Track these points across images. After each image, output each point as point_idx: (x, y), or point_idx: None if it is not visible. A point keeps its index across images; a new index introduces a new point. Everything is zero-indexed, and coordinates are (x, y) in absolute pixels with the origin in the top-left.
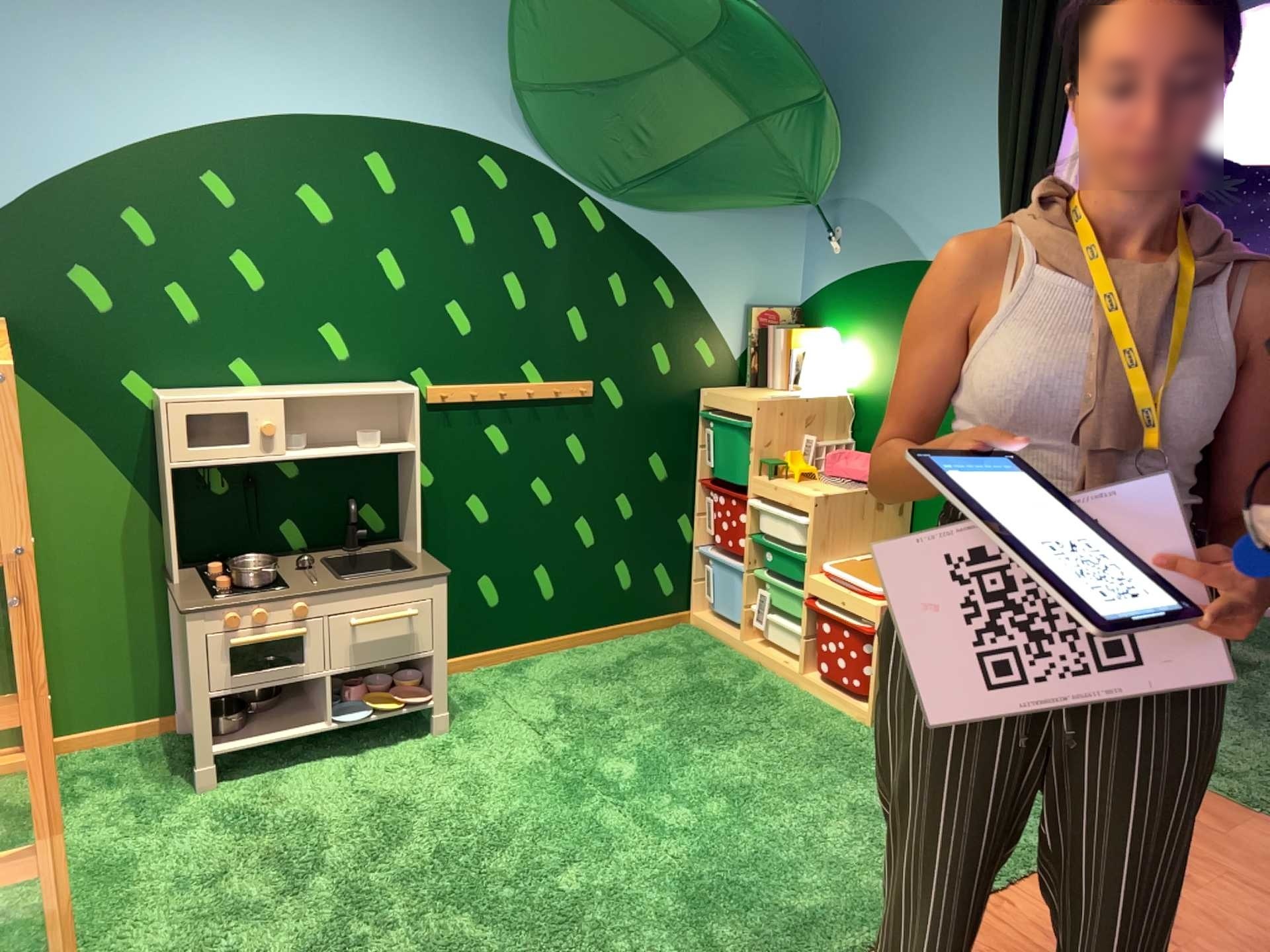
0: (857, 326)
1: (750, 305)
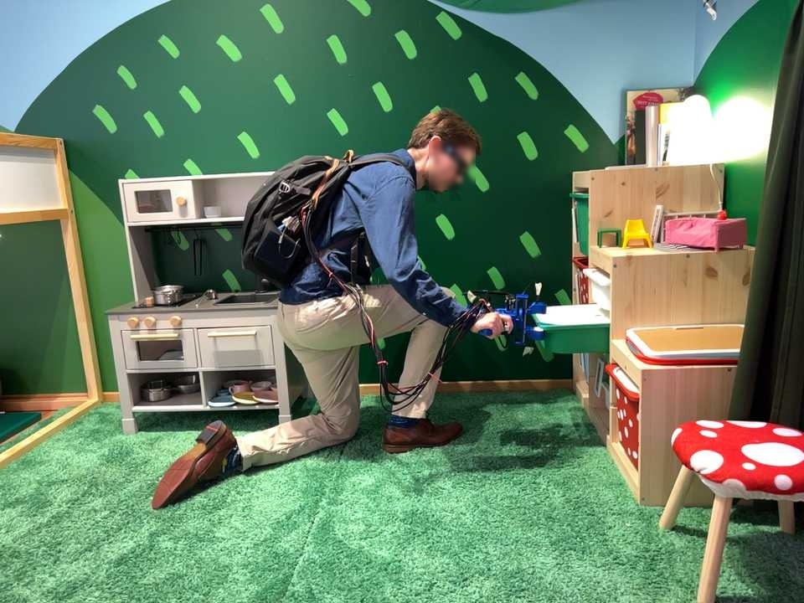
0: (731, 84)
1: (630, 88)
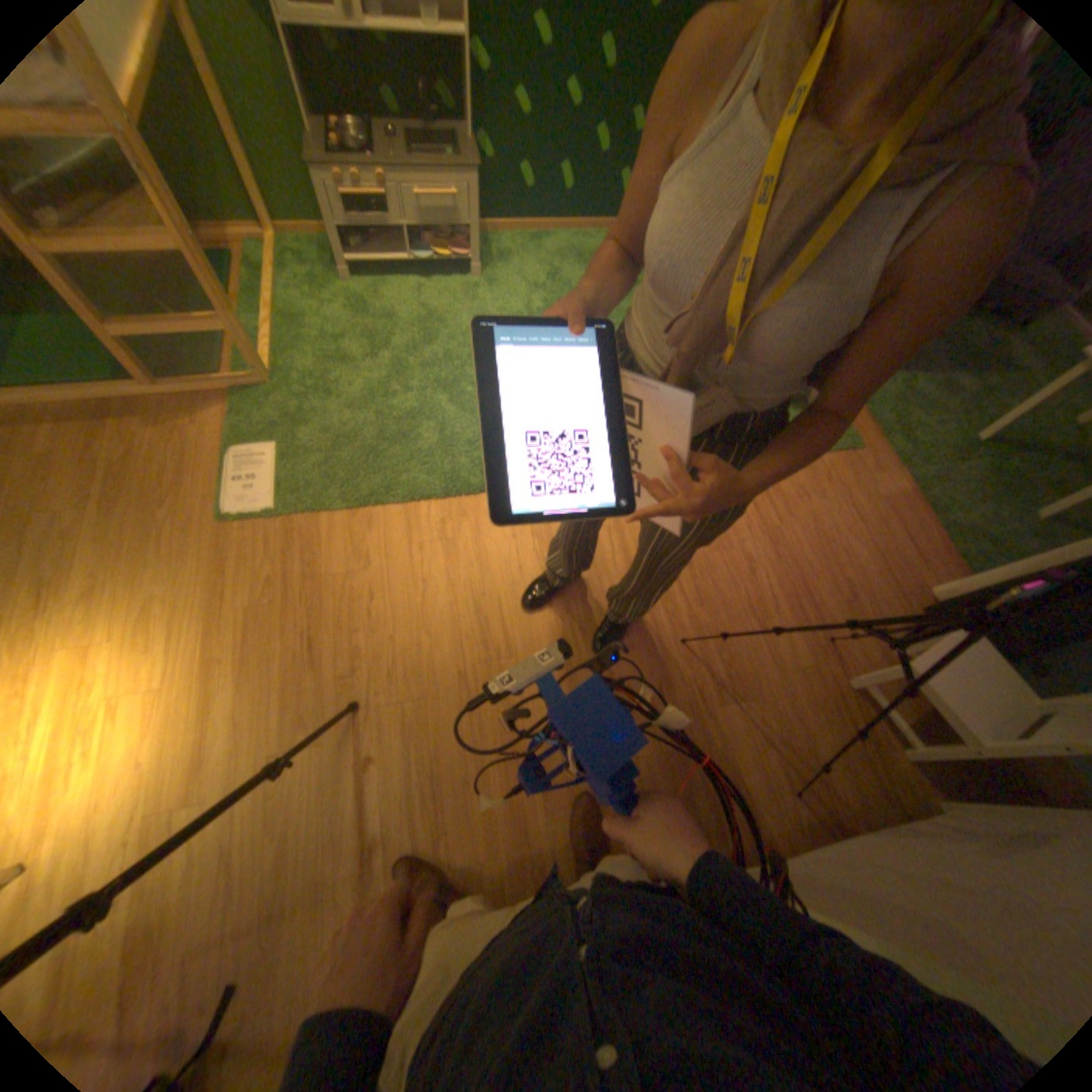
0: None
1: None
